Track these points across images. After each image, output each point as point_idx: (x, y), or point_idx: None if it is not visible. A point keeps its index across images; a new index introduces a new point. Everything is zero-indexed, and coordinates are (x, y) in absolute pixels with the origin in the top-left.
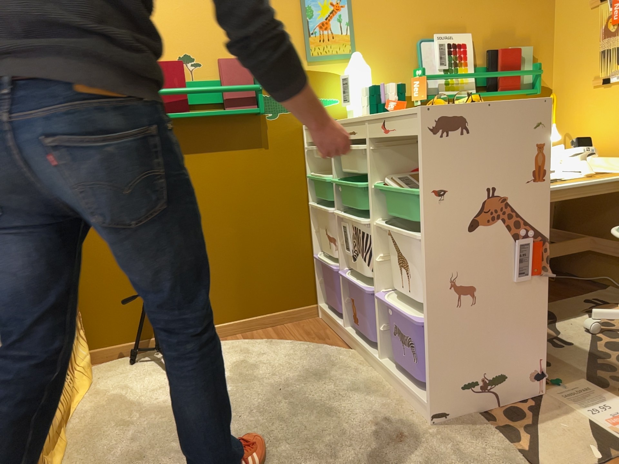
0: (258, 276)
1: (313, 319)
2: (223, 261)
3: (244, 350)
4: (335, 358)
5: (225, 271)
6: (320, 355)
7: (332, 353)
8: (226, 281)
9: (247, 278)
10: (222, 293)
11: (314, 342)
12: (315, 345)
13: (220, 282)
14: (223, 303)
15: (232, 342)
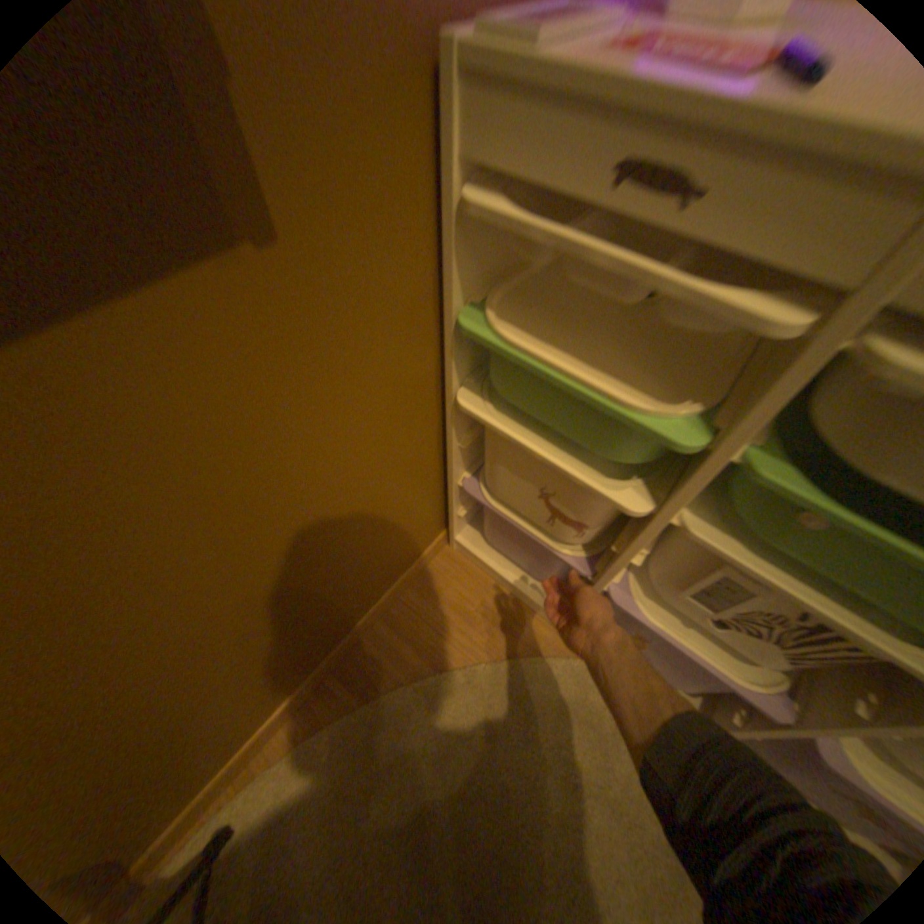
0: (342, 592)
1: (444, 556)
2: (247, 652)
3: (395, 758)
4: (585, 707)
5: (260, 657)
6: (551, 705)
7: (566, 687)
8: (272, 662)
9: (320, 614)
10: (269, 680)
11: (500, 648)
12: (517, 668)
13: (258, 676)
14: (280, 682)
15: (345, 734)
